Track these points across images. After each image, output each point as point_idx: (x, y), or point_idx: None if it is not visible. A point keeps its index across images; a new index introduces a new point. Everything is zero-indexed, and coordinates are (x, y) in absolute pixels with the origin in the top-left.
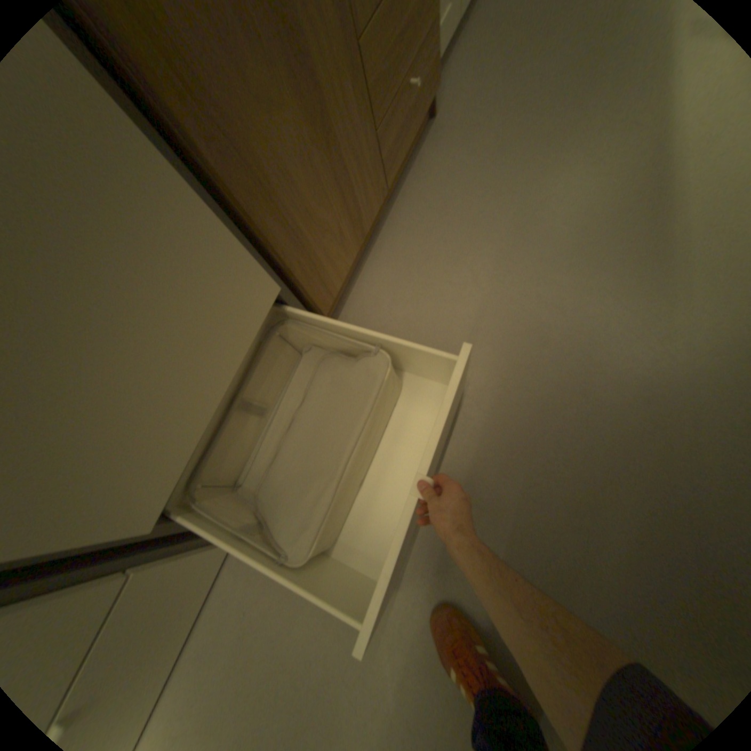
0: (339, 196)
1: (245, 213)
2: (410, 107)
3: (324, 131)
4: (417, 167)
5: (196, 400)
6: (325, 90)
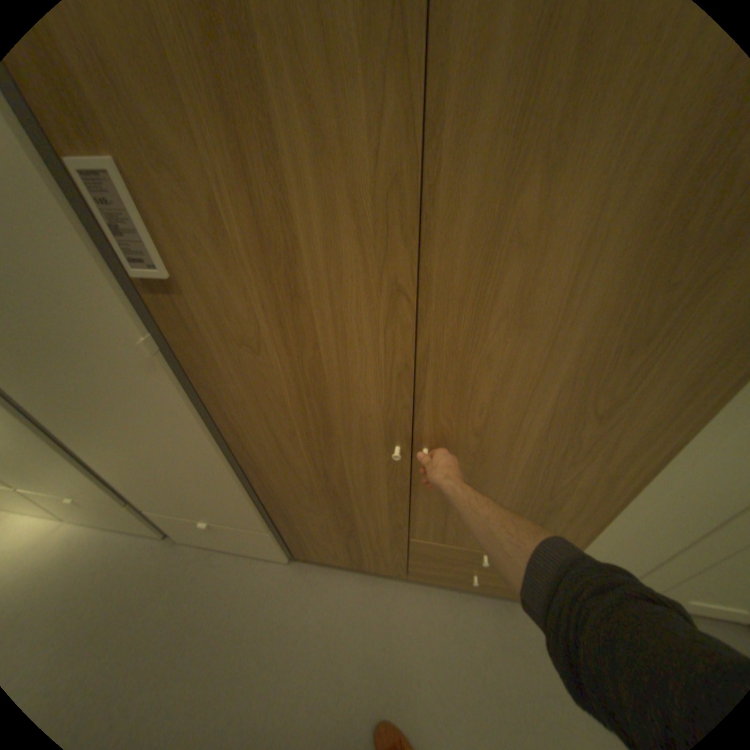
0: (347, 550)
1: (274, 511)
2: (469, 581)
3: (350, 534)
4: (461, 599)
5: (193, 514)
6: (363, 530)
